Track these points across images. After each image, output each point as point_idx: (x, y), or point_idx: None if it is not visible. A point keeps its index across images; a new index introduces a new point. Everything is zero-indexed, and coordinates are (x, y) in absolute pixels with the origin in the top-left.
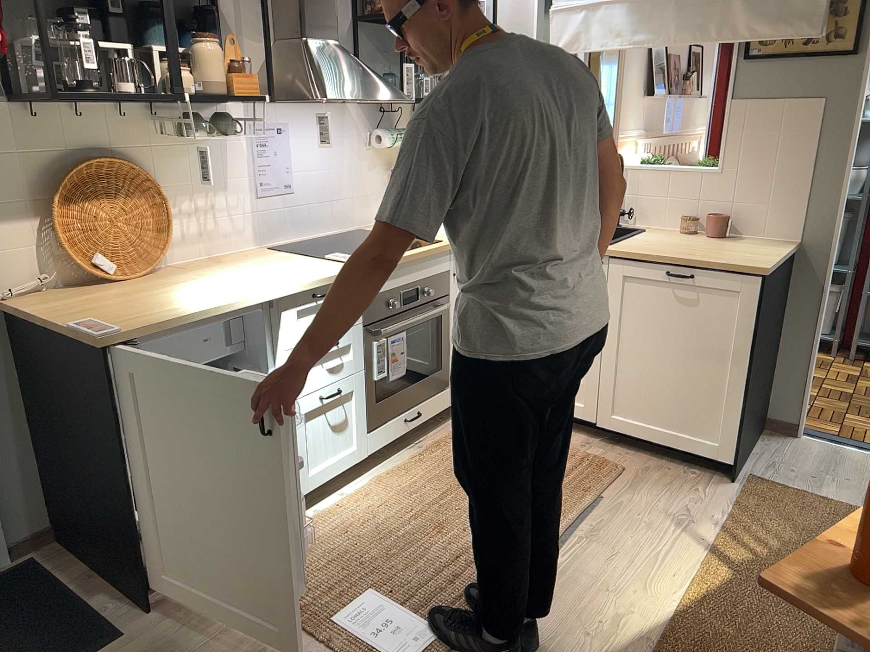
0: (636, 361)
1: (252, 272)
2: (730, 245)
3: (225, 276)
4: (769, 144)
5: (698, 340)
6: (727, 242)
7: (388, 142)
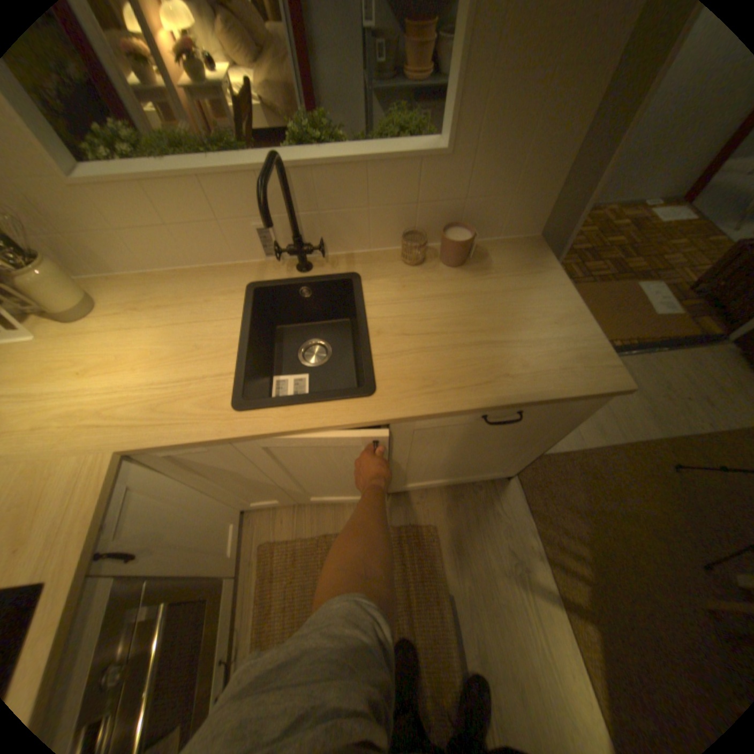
0: (425, 465)
1: None
2: (495, 294)
3: None
4: (532, 90)
5: (501, 442)
6: (480, 280)
7: None
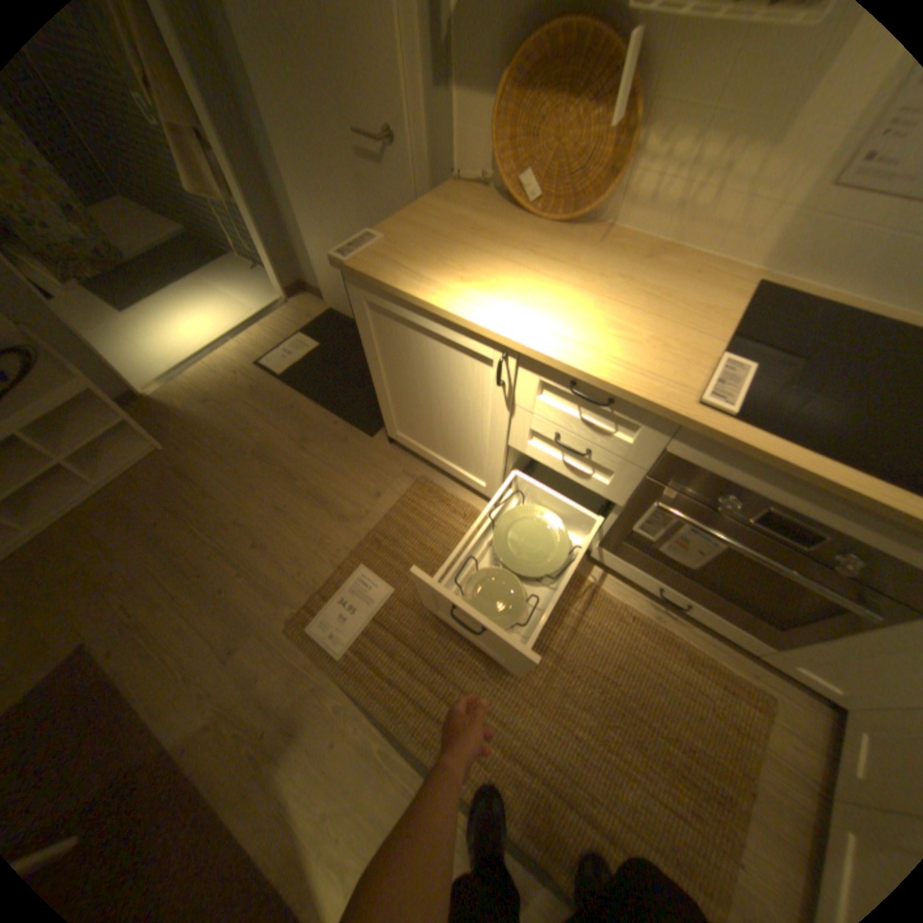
0: None
1: (607, 294)
2: None
3: (580, 276)
4: None
5: None
6: None
7: None
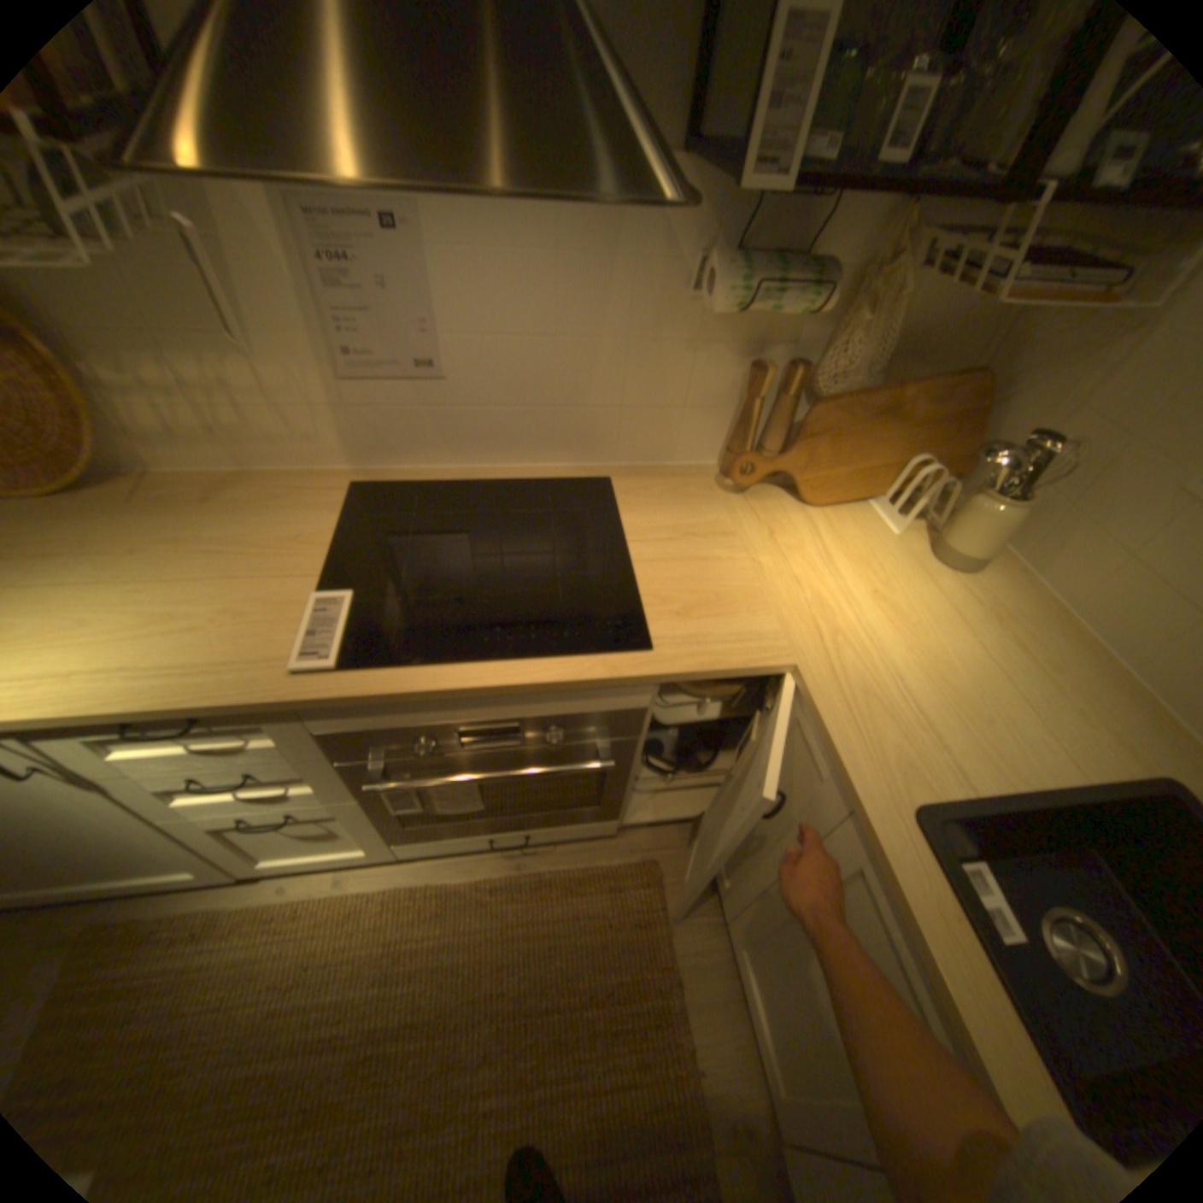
0: None
1: (139, 578)
2: None
3: (91, 565)
4: None
5: None
6: None
7: (723, 298)
